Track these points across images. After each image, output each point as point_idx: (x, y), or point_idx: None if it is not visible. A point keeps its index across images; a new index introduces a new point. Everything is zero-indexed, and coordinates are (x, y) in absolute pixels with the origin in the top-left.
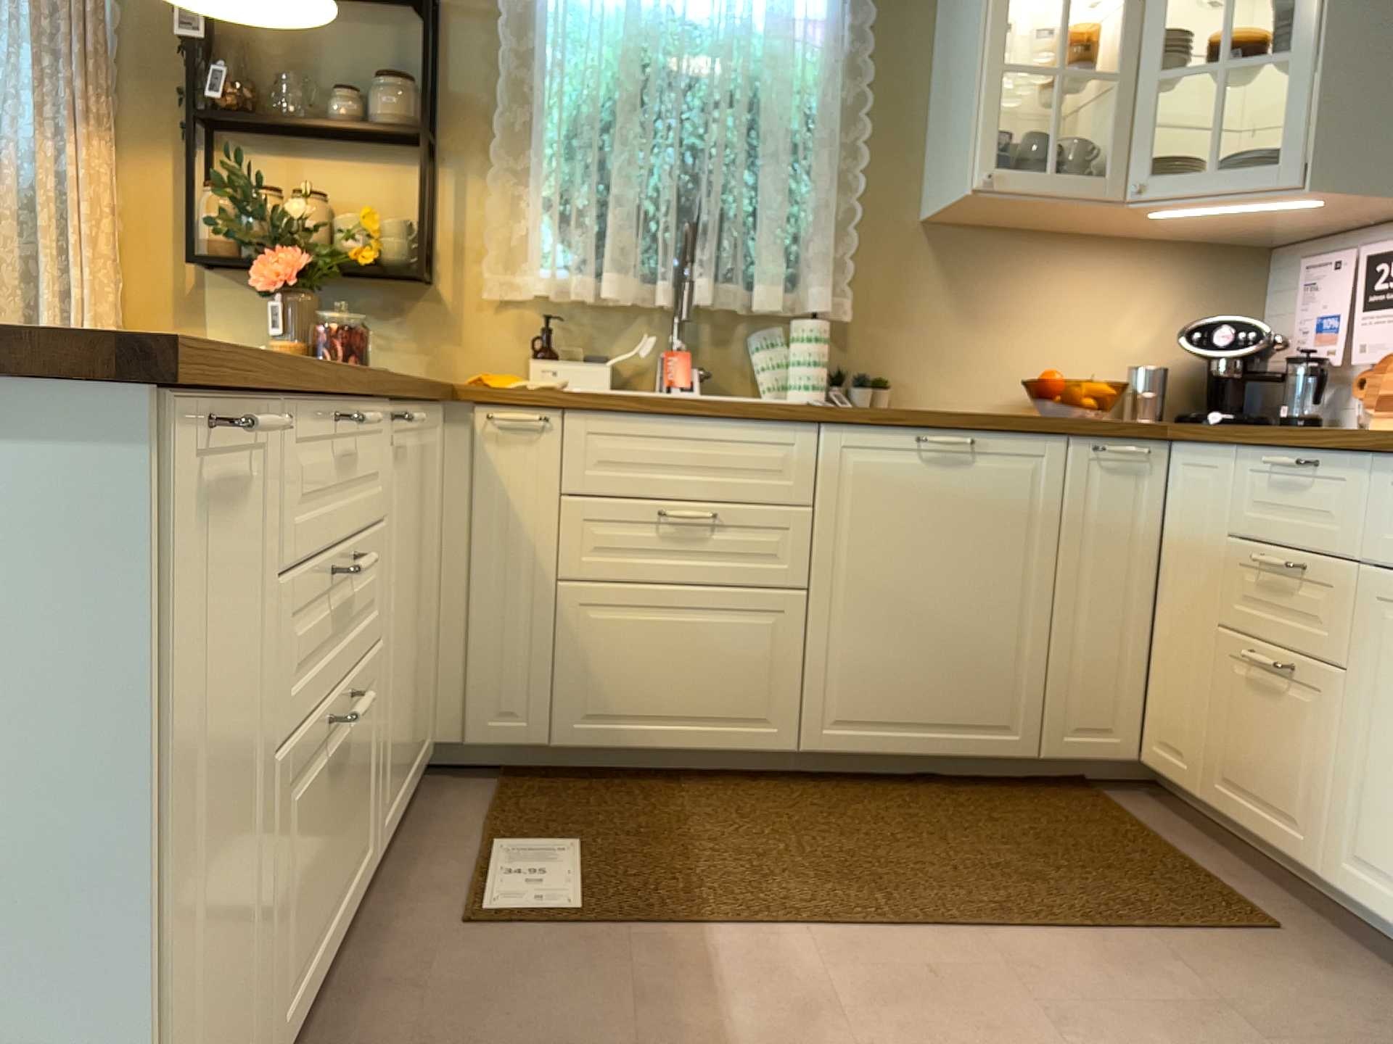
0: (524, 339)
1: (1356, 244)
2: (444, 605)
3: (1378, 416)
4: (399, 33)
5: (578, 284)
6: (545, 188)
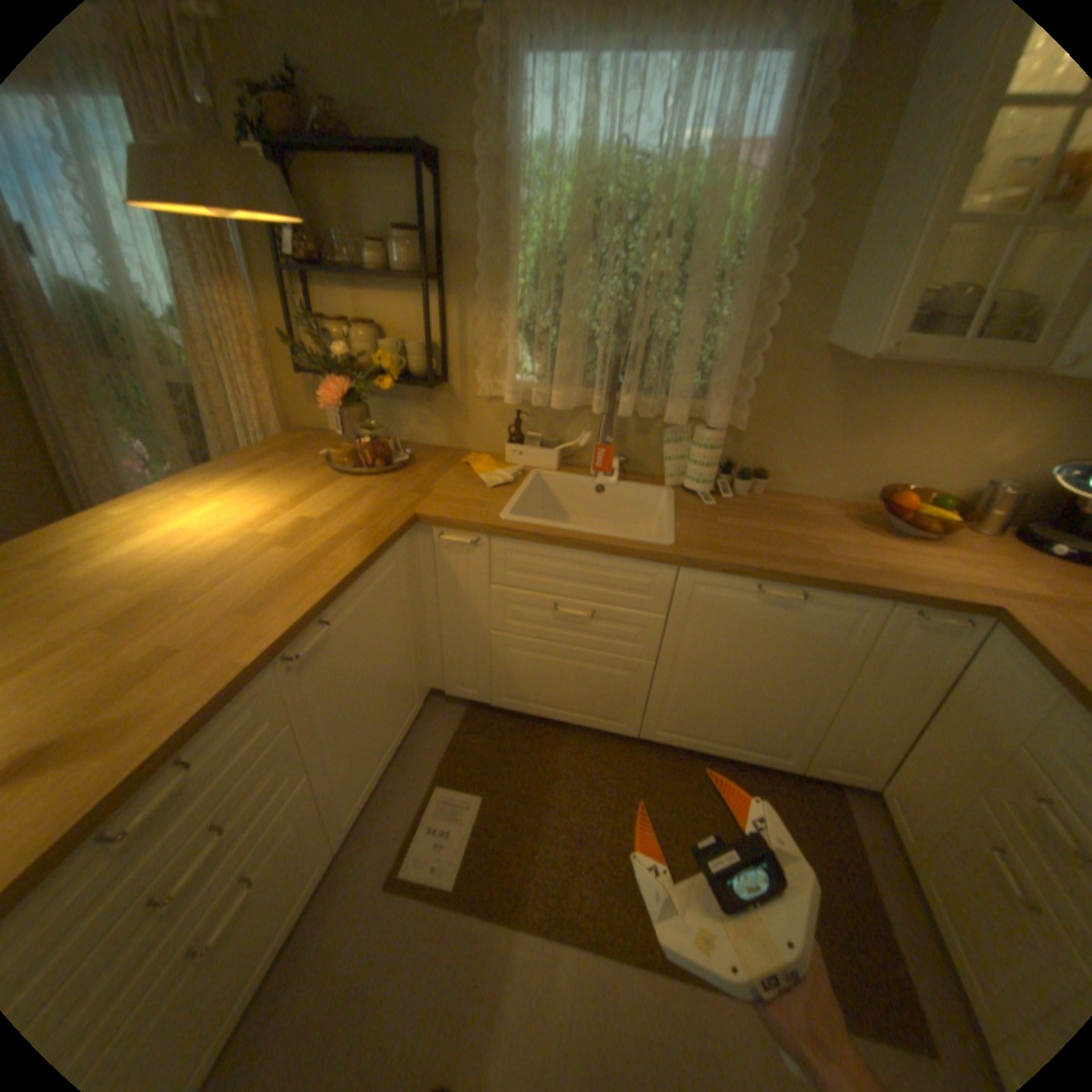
0: (506, 422)
1: None
2: (428, 628)
3: None
4: (408, 180)
5: (535, 395)
6: (512, 320)
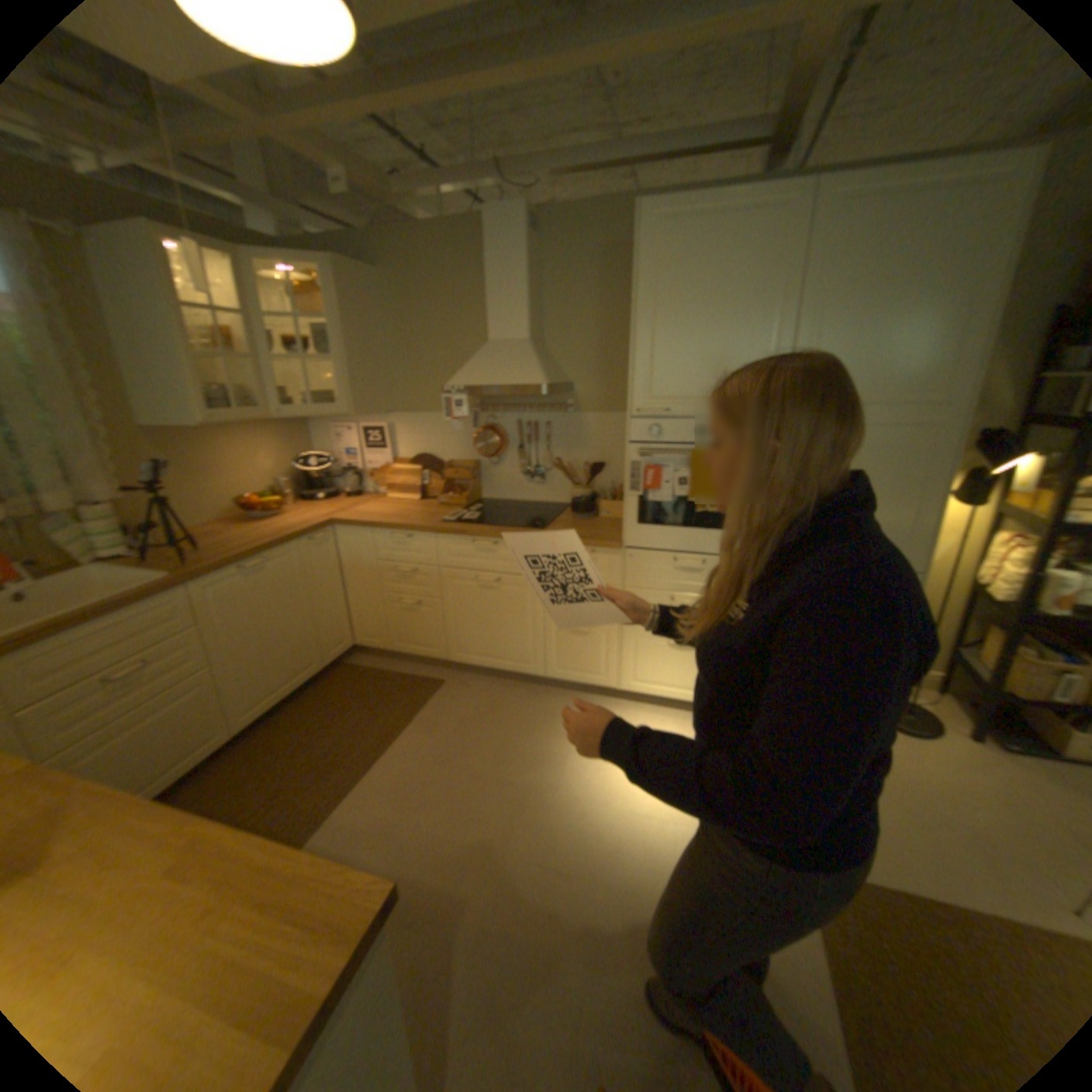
0: None
1: (351, 419)
2: None
3: (388, 492)
4: None
5: None
6: None
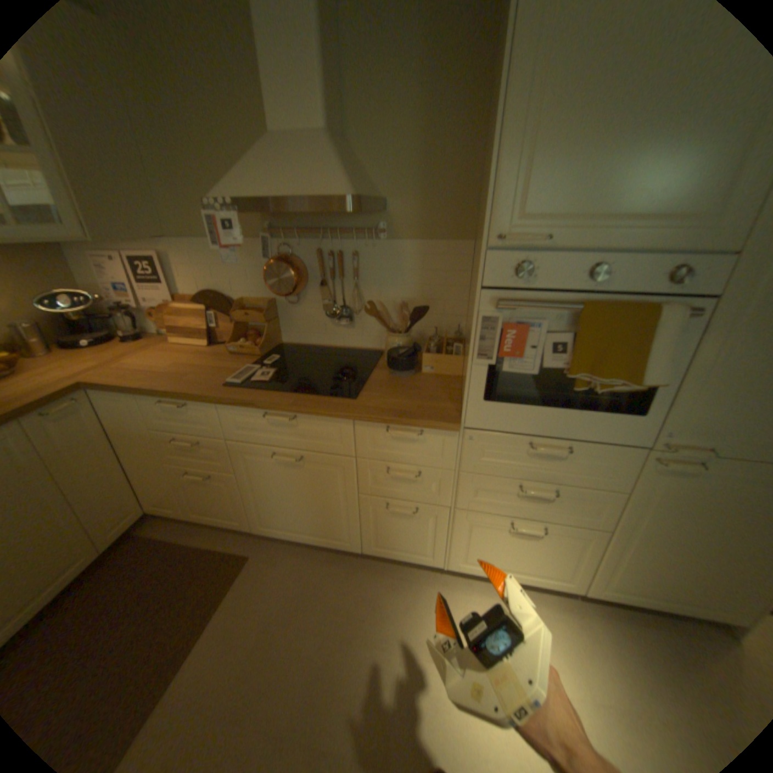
0: None
1: (112, 246)
2: None
3: (168, 336)
4: None
5: None
6: None
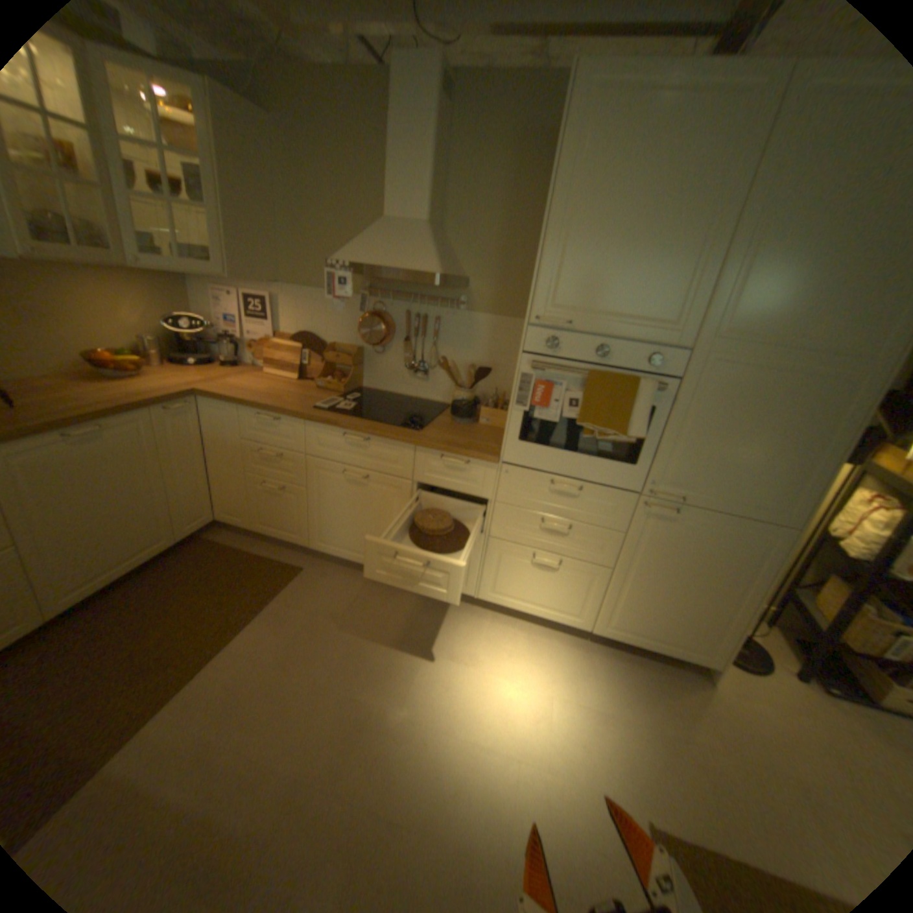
0: None
1: (230, 284)
2: None
3: (264, 367)
4: None
5: None
6: None
